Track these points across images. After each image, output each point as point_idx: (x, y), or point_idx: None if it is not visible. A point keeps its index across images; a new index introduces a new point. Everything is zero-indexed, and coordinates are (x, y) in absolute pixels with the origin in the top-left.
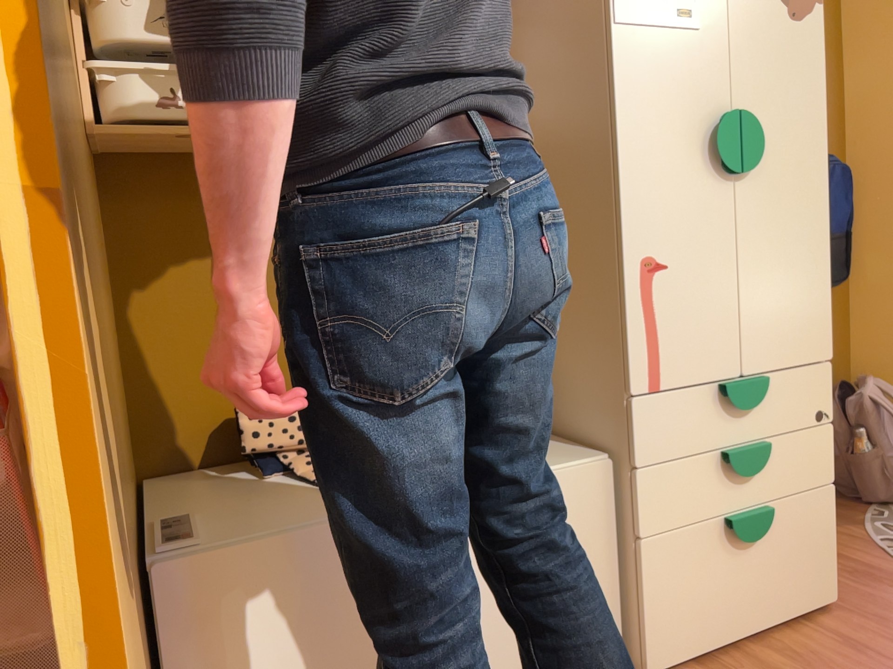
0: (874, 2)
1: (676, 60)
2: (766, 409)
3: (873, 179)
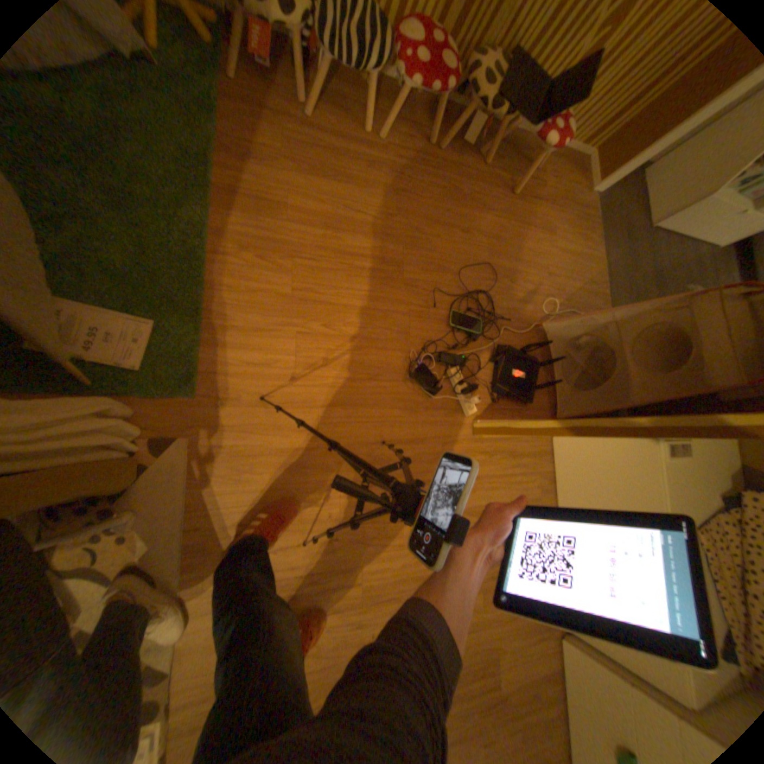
0: None
1: None
2: None
3: None
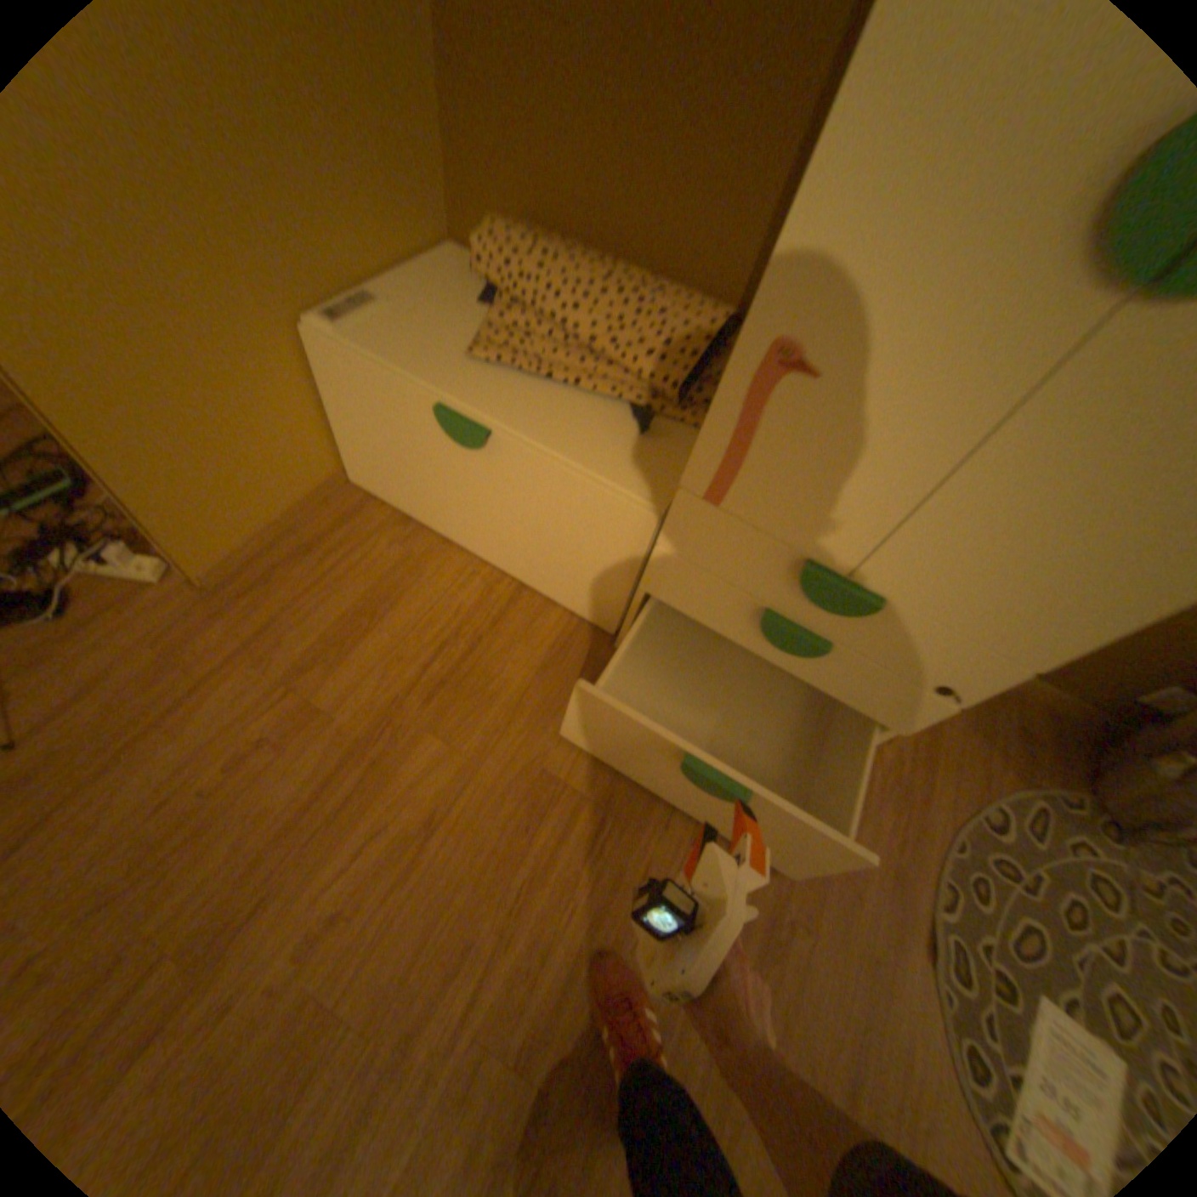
0: None
1: None
2: (860, 626)
3: None
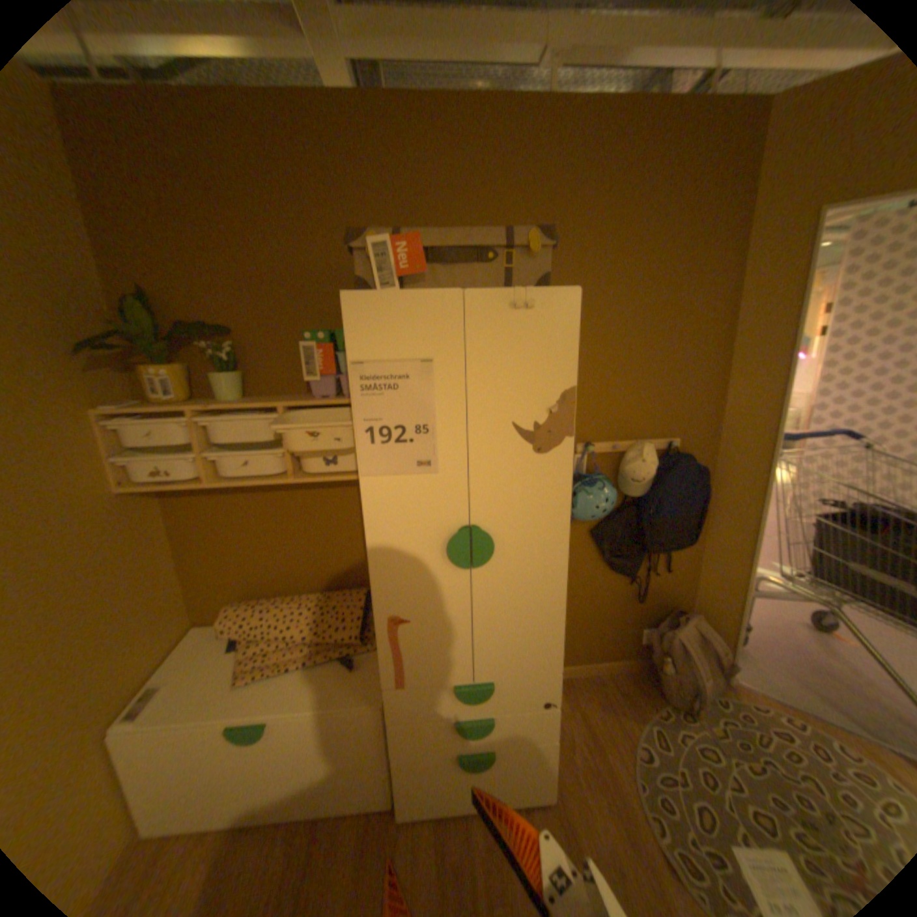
0: (764, 333)
1: (416, 496)
2: (495, 702)
3: (736, 475)
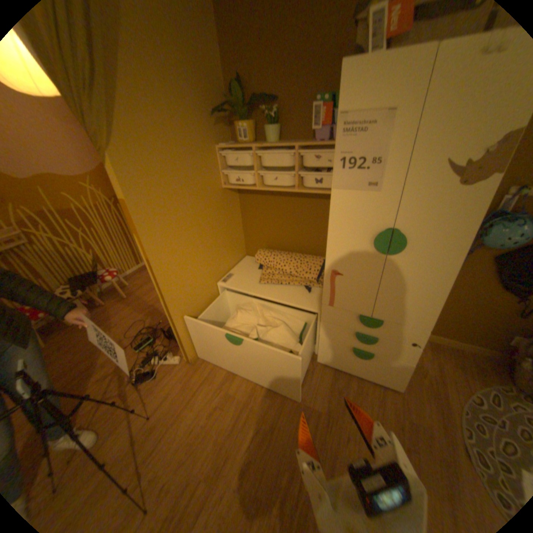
0: None
1: (363, 204)
2: (381, 330)
3: None
